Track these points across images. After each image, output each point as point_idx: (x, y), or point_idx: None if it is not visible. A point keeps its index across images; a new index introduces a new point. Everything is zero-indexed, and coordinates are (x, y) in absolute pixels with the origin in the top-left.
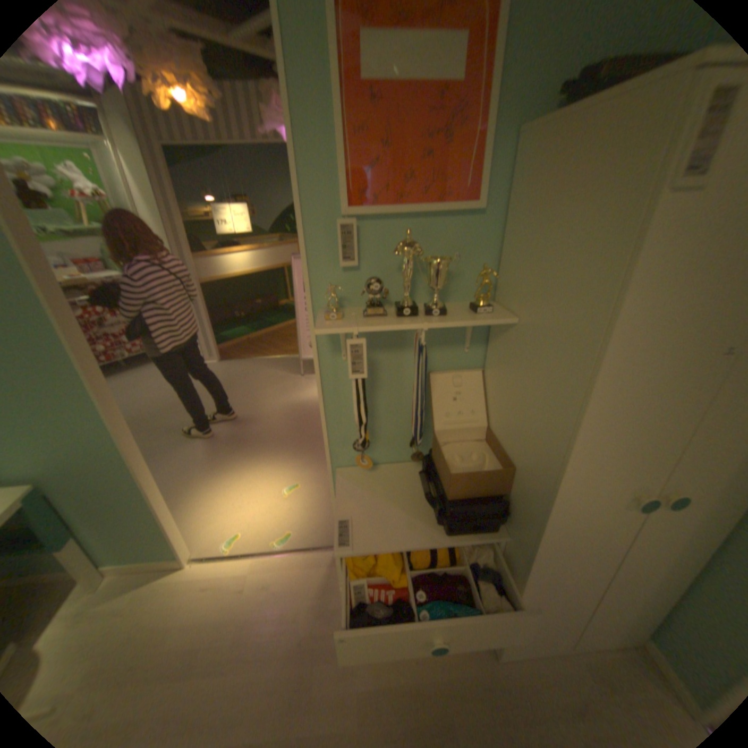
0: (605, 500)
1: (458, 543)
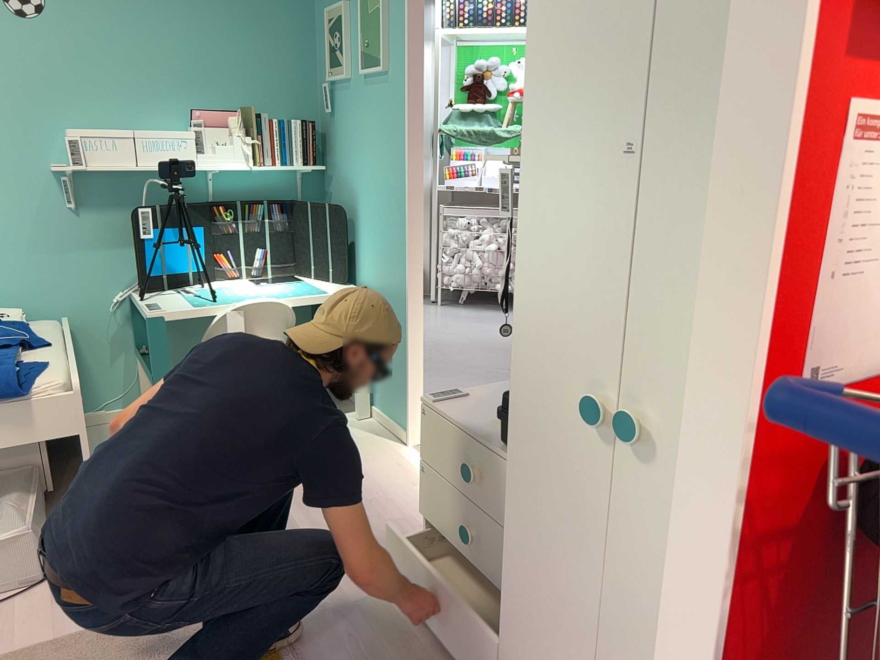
0: (557, 375)
1: (503, 451)
